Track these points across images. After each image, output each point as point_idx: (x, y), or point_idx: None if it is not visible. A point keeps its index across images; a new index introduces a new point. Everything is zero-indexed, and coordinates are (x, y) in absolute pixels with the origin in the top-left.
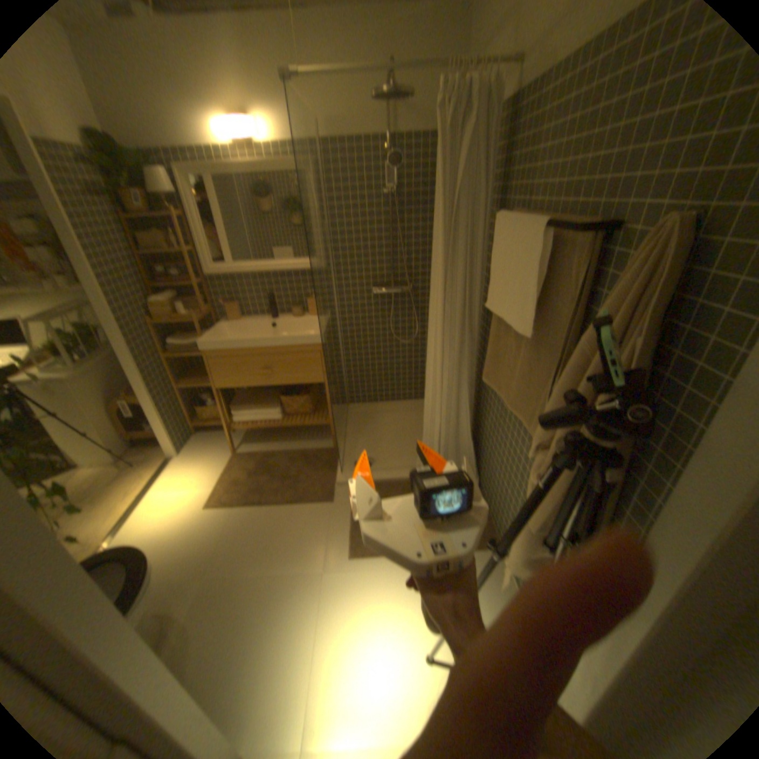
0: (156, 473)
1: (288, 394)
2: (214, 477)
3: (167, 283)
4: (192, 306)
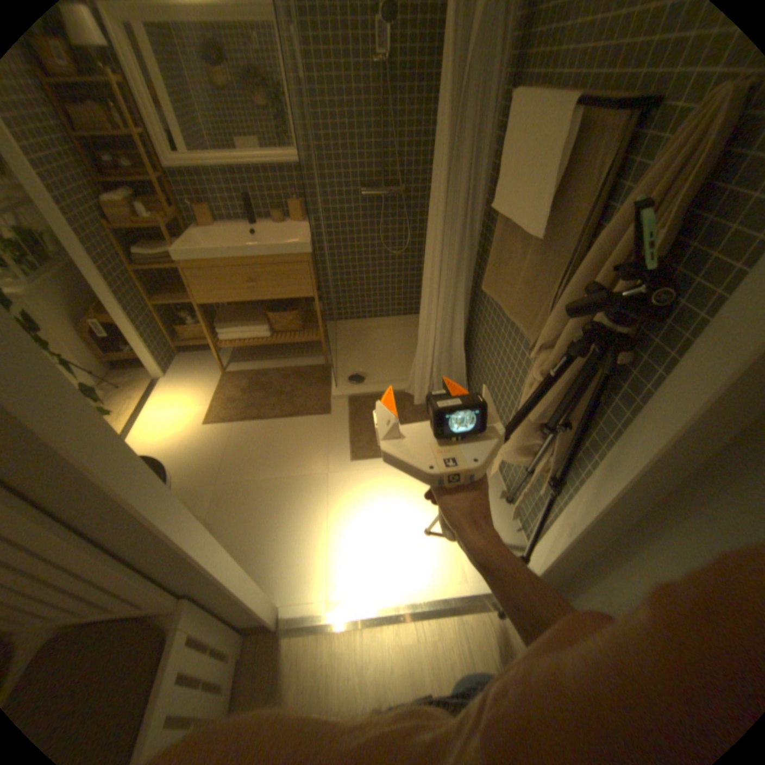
0: (147, 395)
1: (275, 312)
2: (210, 396)
3: (121, 181)
4: (156, 210)
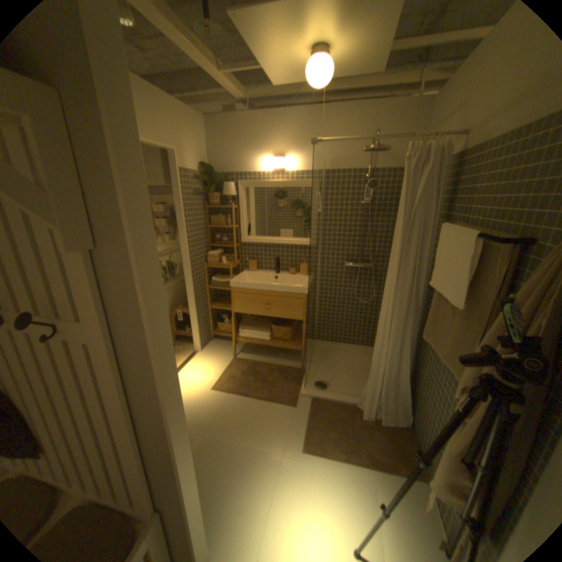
0: (187, 361)
1: (276, 325)
2: (221, 372)
3: (219, 246)
4: (230, 260)
